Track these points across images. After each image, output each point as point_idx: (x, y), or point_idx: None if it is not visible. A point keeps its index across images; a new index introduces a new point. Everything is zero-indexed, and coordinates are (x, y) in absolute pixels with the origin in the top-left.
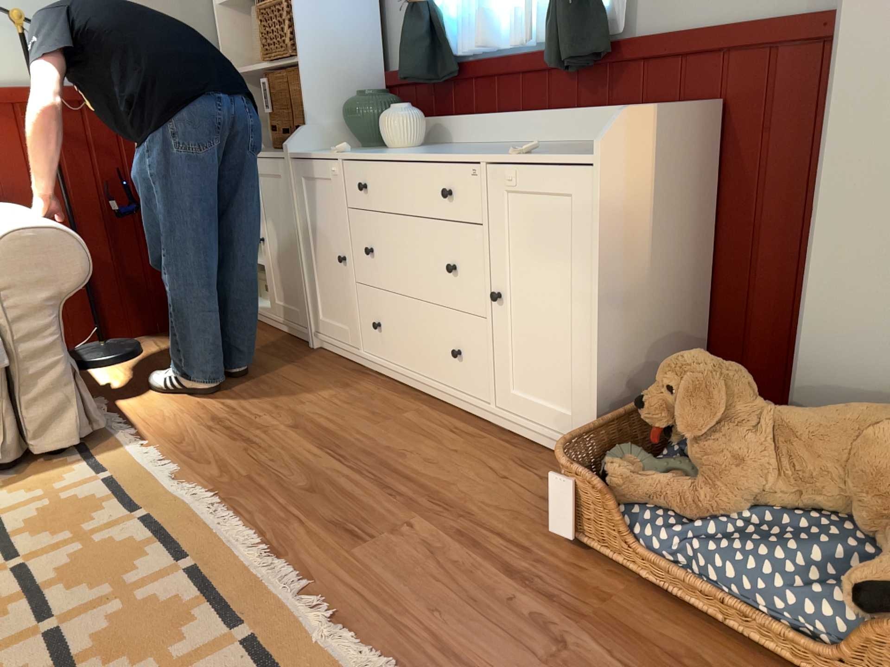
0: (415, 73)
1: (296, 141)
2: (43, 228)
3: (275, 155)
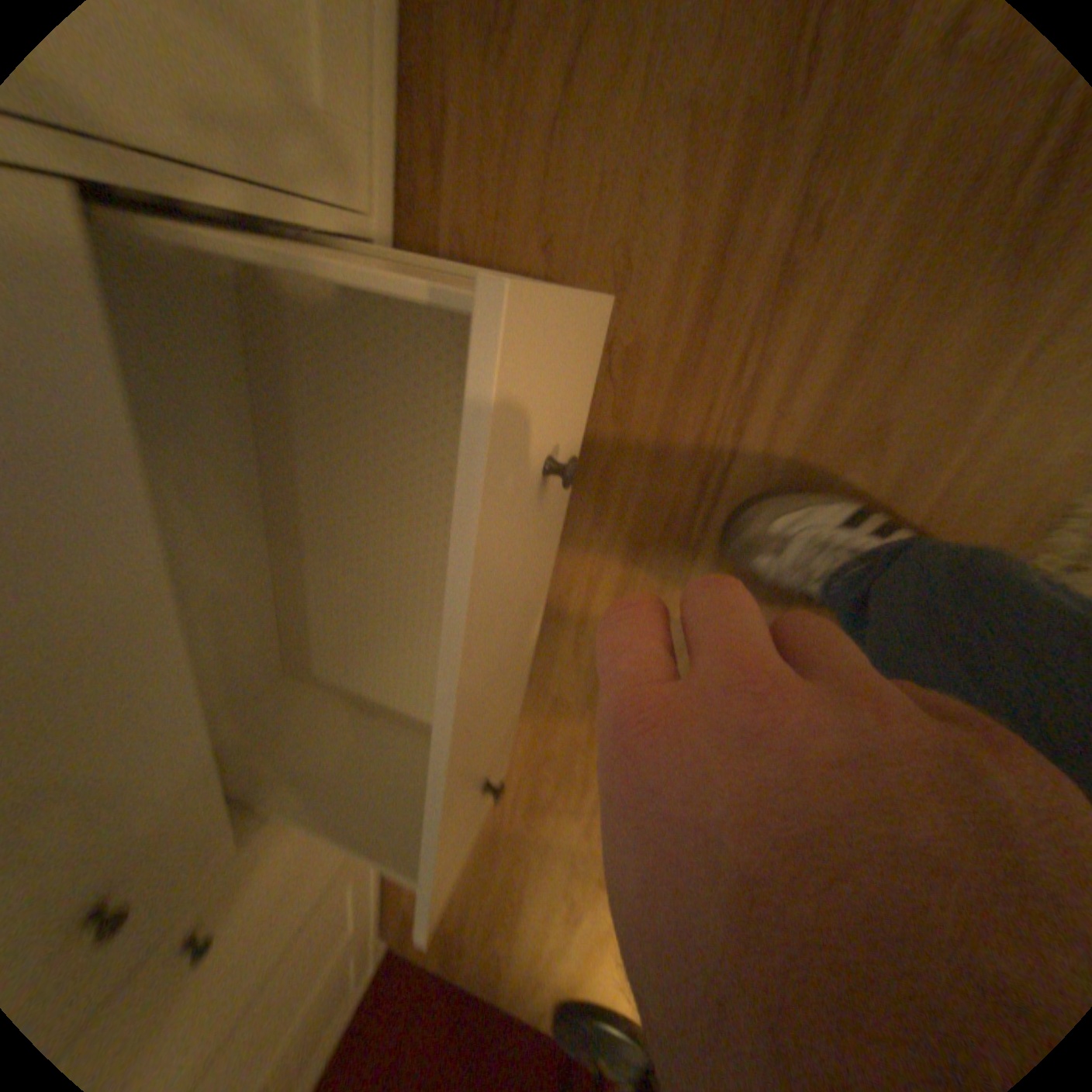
0: None
1: None
2: None
3: None
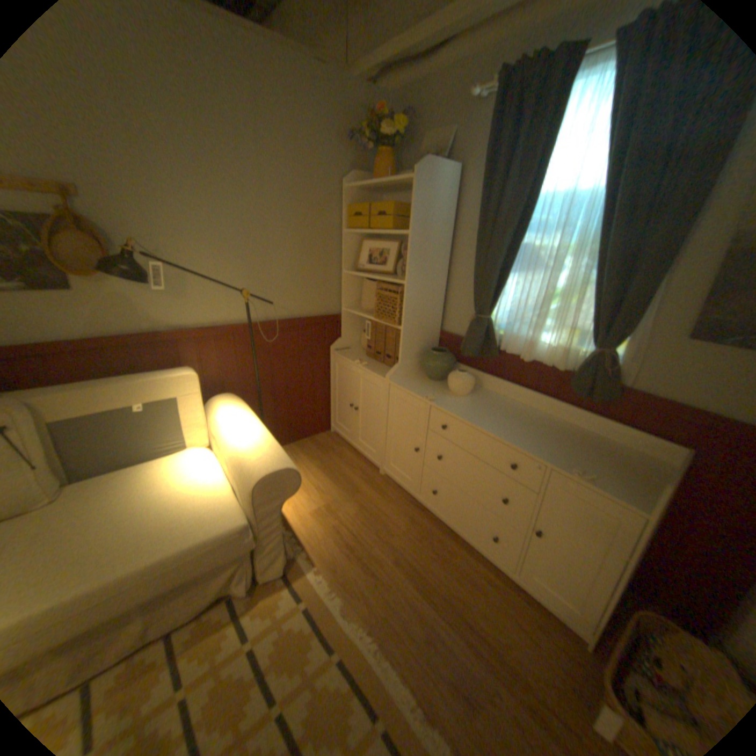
0: (475, 354)
1: (393, 373)
2: (279, 469)
3: (376, 372)
